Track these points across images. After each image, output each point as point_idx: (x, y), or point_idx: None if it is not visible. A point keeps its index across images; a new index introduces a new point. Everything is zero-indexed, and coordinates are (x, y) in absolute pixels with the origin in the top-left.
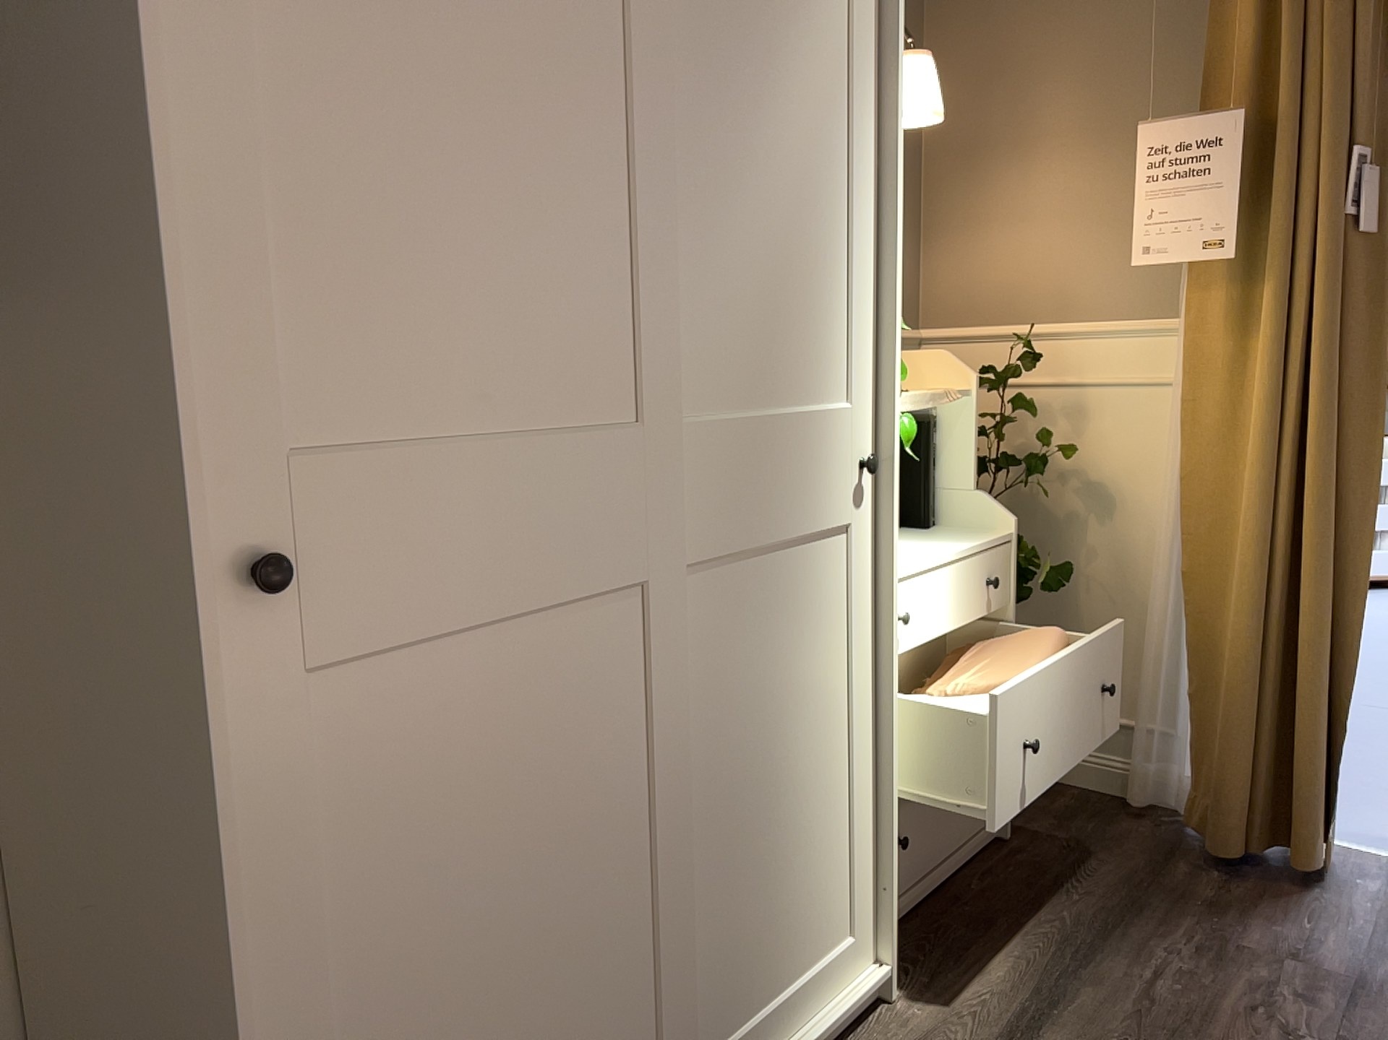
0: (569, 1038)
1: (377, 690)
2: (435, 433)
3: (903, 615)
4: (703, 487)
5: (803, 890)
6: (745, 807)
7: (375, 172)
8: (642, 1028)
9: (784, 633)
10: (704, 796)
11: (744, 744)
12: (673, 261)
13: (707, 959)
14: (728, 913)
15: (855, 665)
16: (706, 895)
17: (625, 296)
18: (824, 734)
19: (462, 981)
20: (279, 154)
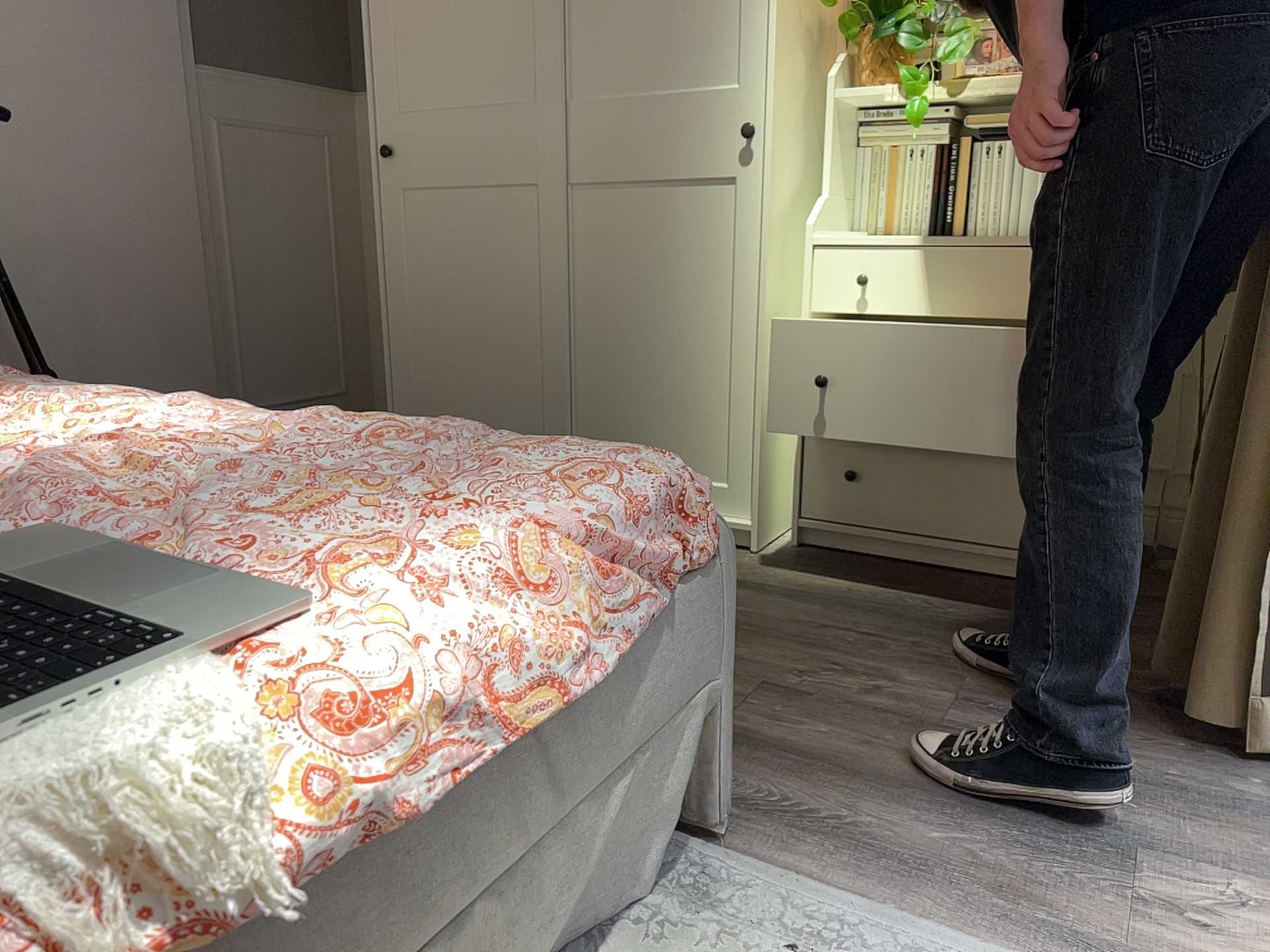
0: (492, 392)
1: (418, 204)
2: (436, 106)
3: (860, 278)
4: (588, 139)
5: (679, 429)
6: (624, 345)
7: (417, 5)
8: (531, 417)
9: (662, 244)
10: (590, 323)
11: (624, 305)
12: (567, 7)
13: (591, 419)
14: (608, 402)
15: (740, 289)
16: (591, 381)
17: (525, 33)
18: (705, 330)
19: (446, 334)
20: (387, 8)
